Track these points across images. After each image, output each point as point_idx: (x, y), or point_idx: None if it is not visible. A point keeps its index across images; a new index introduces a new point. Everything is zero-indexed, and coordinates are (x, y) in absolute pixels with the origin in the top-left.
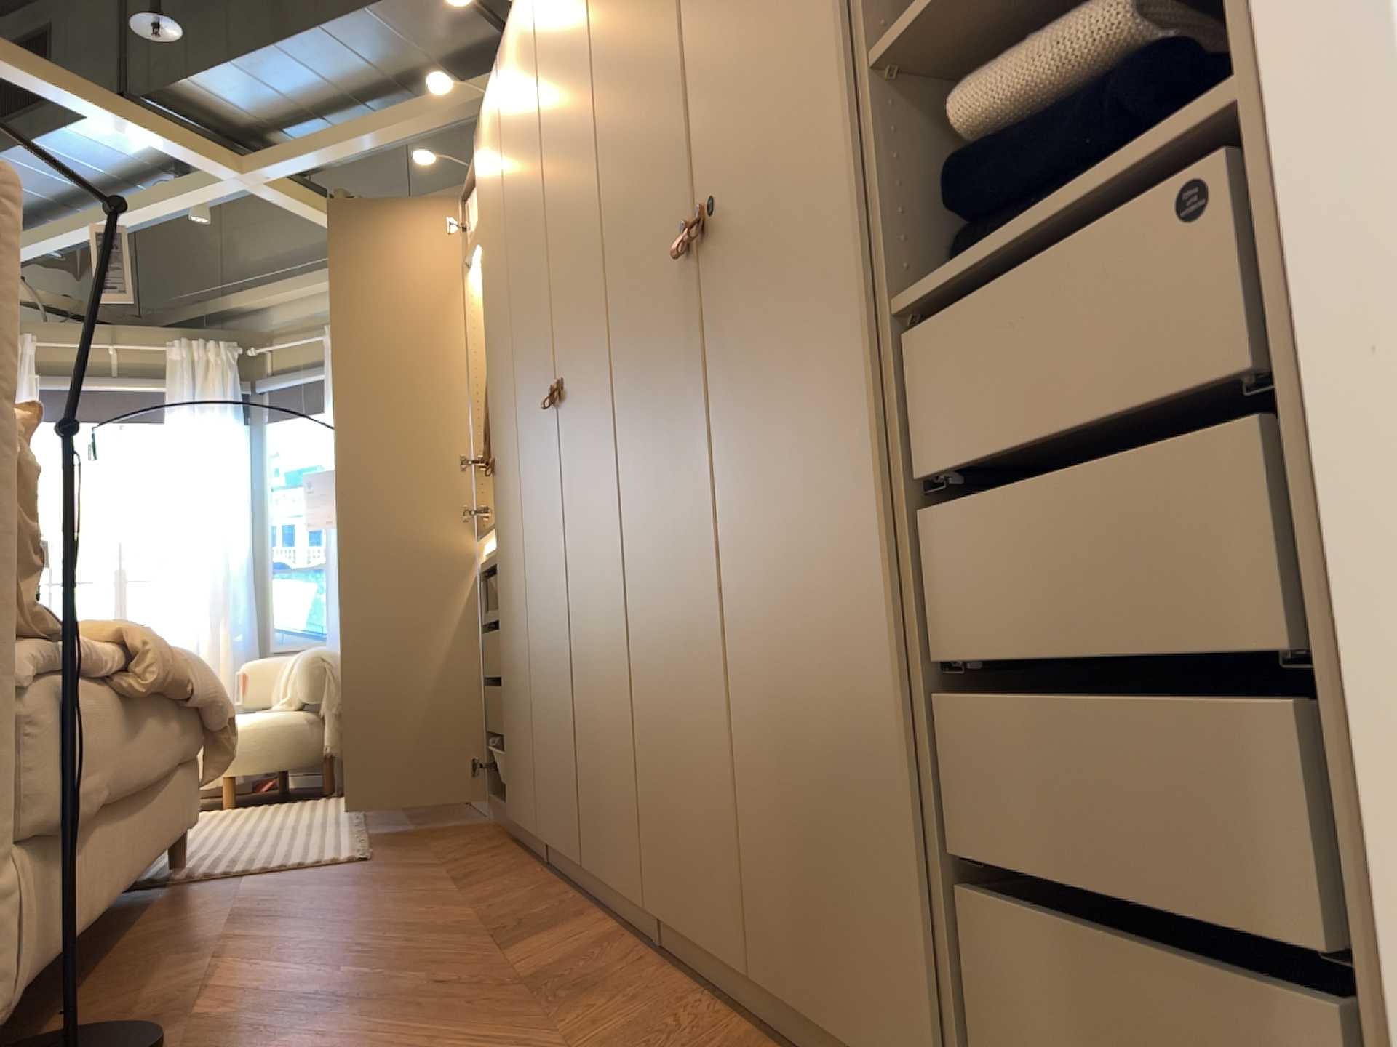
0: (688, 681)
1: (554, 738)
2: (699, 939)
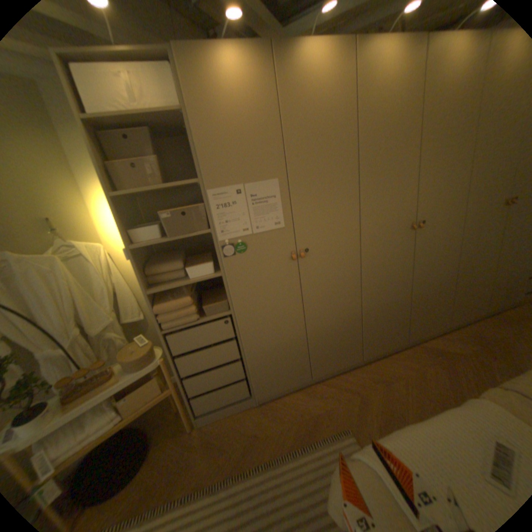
0: (481, 282)
1: (384, 330)
2: (465, 324)
